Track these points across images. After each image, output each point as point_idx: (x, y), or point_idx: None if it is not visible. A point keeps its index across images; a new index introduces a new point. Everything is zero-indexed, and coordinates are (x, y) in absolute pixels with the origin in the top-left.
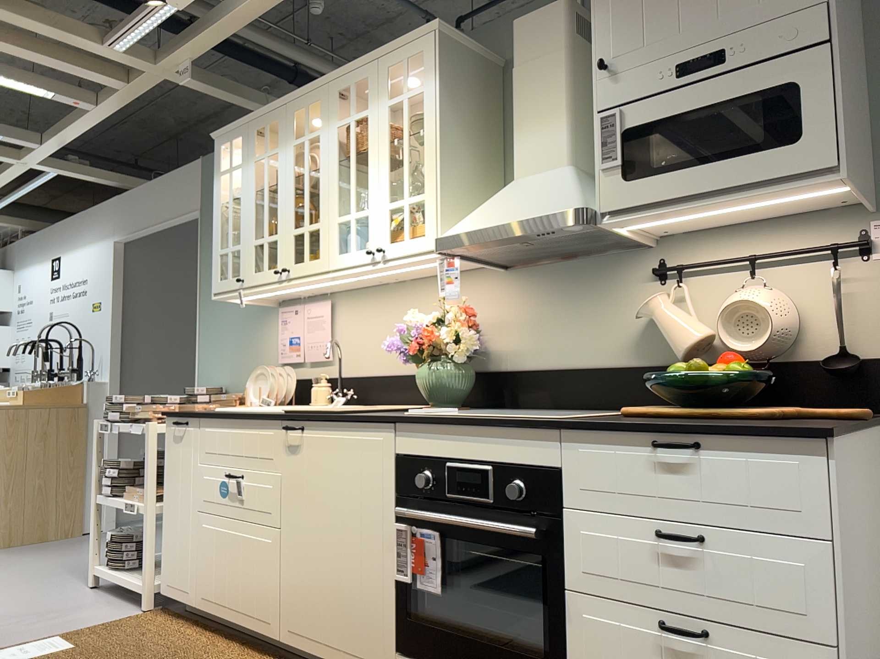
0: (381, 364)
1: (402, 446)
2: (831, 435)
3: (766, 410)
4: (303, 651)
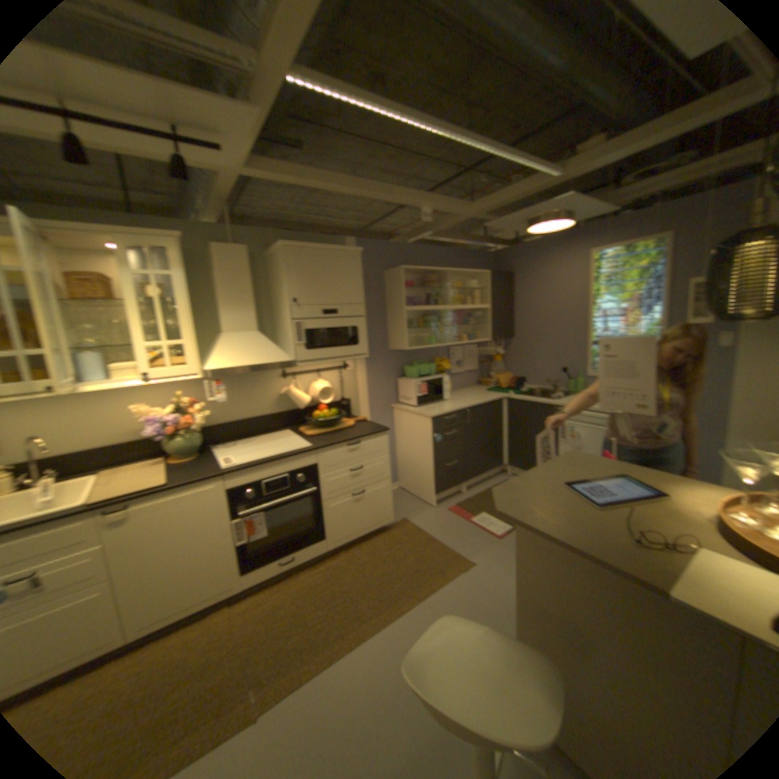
0: (75, 443)
1: (229, 484)
2: (388, 430)
3: (341, 422)
4: (154, 630)
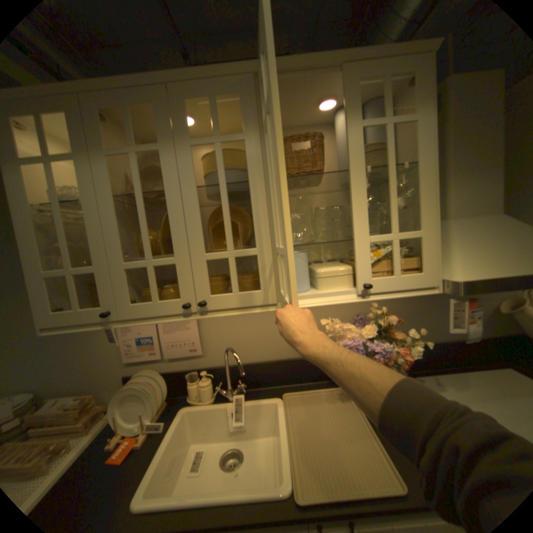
0: (264, 352)
1: None
2: None
3: None
4: None
